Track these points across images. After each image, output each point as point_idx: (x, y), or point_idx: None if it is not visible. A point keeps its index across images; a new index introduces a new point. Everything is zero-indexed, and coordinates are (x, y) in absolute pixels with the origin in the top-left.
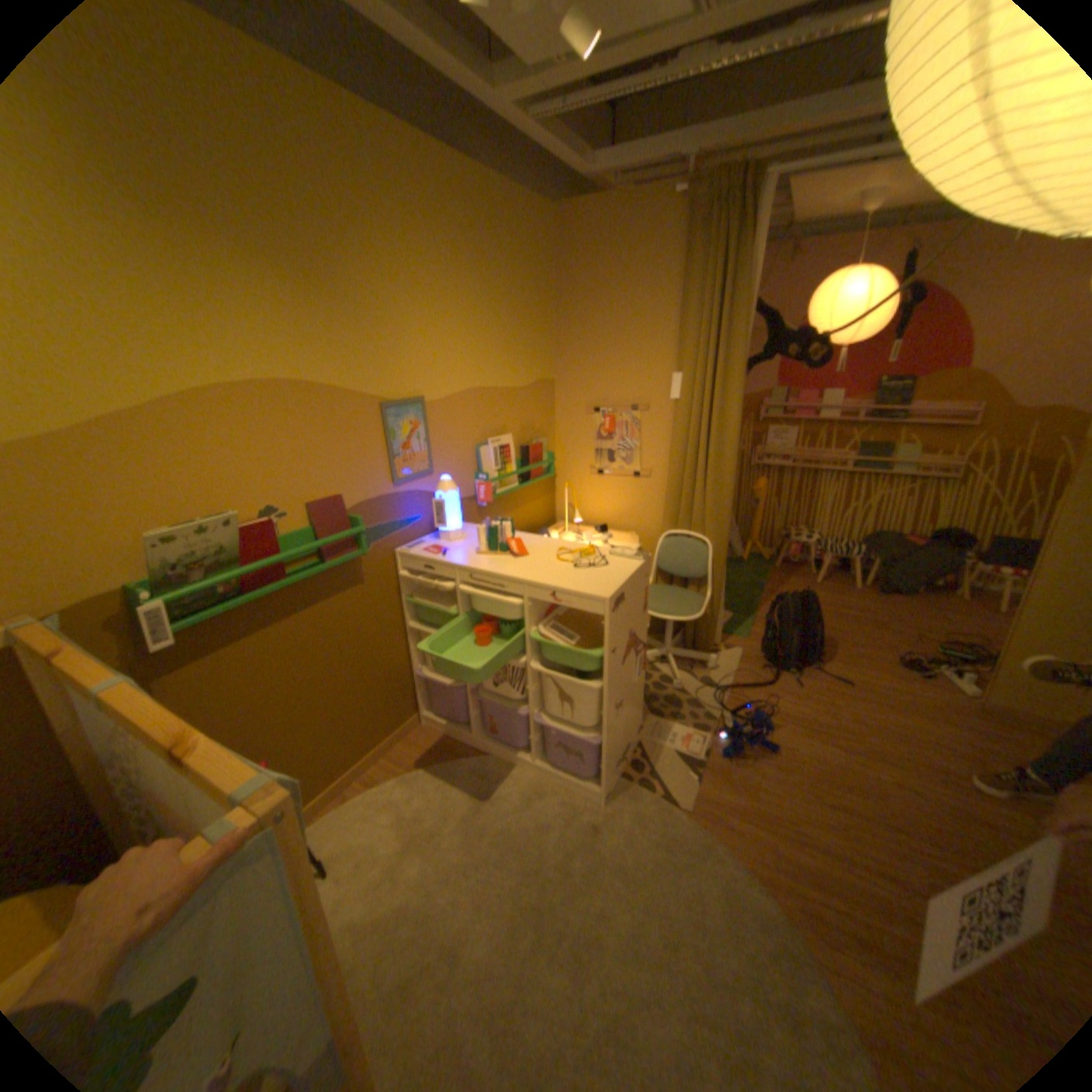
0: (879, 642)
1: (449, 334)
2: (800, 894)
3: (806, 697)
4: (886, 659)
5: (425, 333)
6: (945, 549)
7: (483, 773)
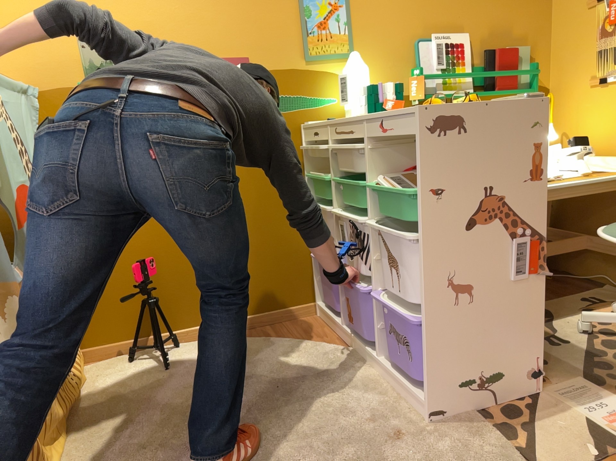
0: None
1: None
2: None
3: None
4: None
5: None
6: None
7: (331, 356)
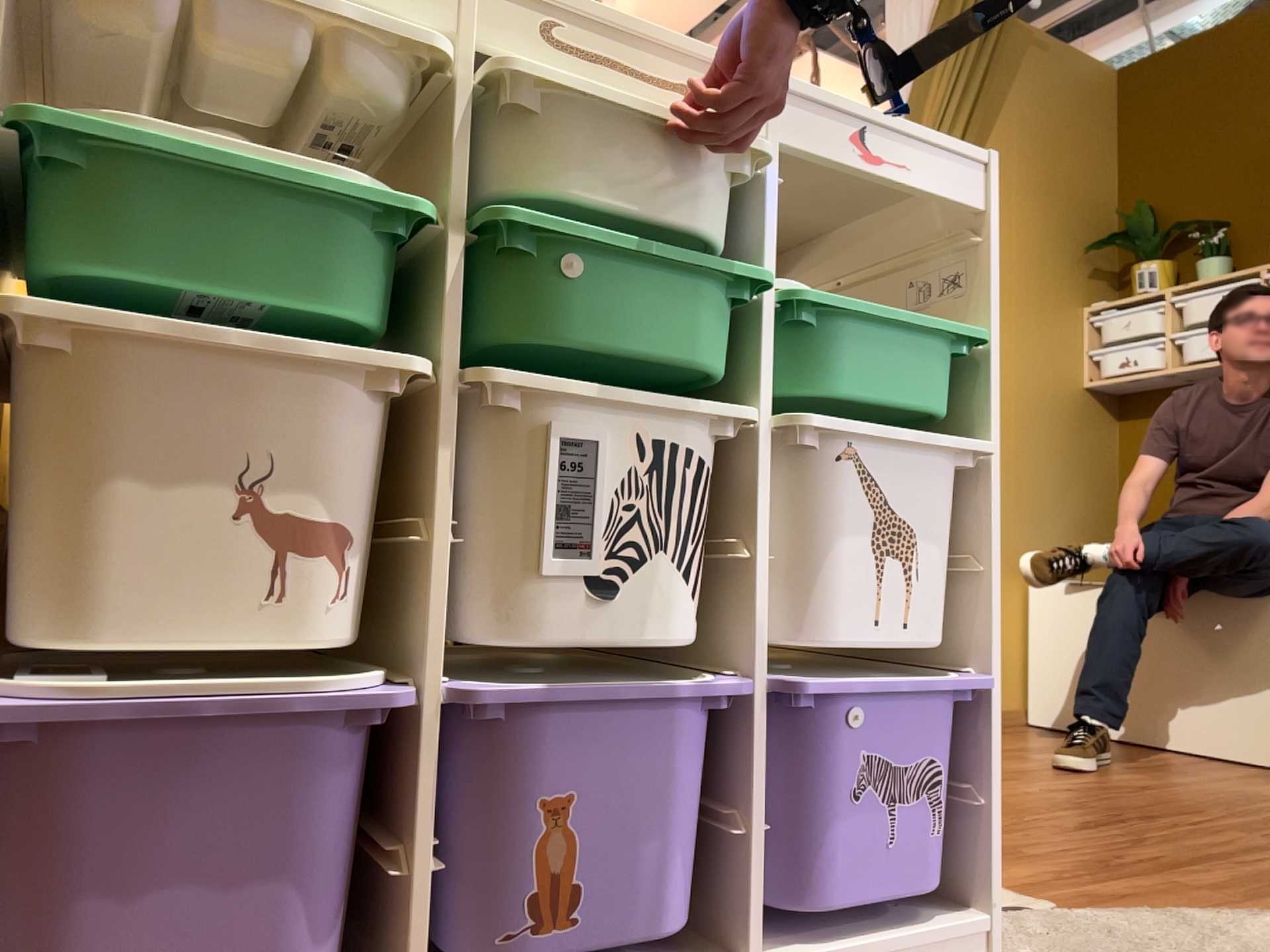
0: None
1: None
2: None
3: None
4: None
5: None
6: None
7: None
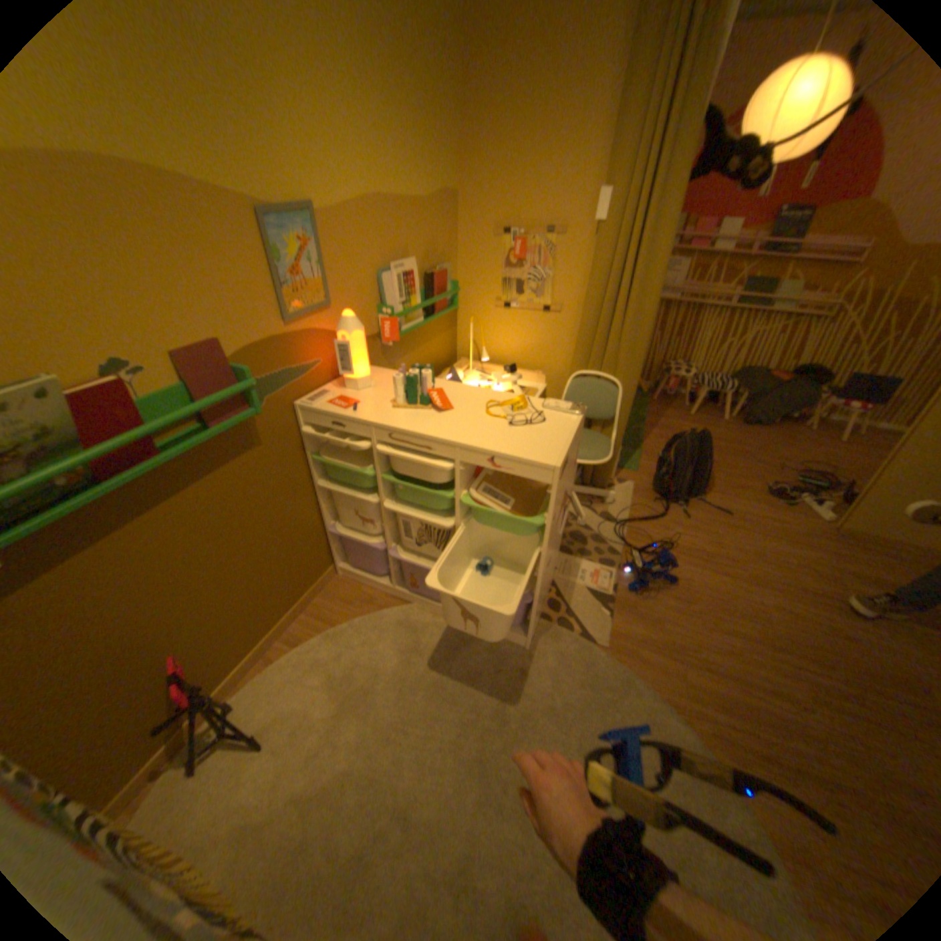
0: (748, 471)
1: (339, 110)
2: (709, 718)
3: (693, 528)
4: (755, 488)
5: (307, 103)
6: (804, 384)
7: (407, 623)
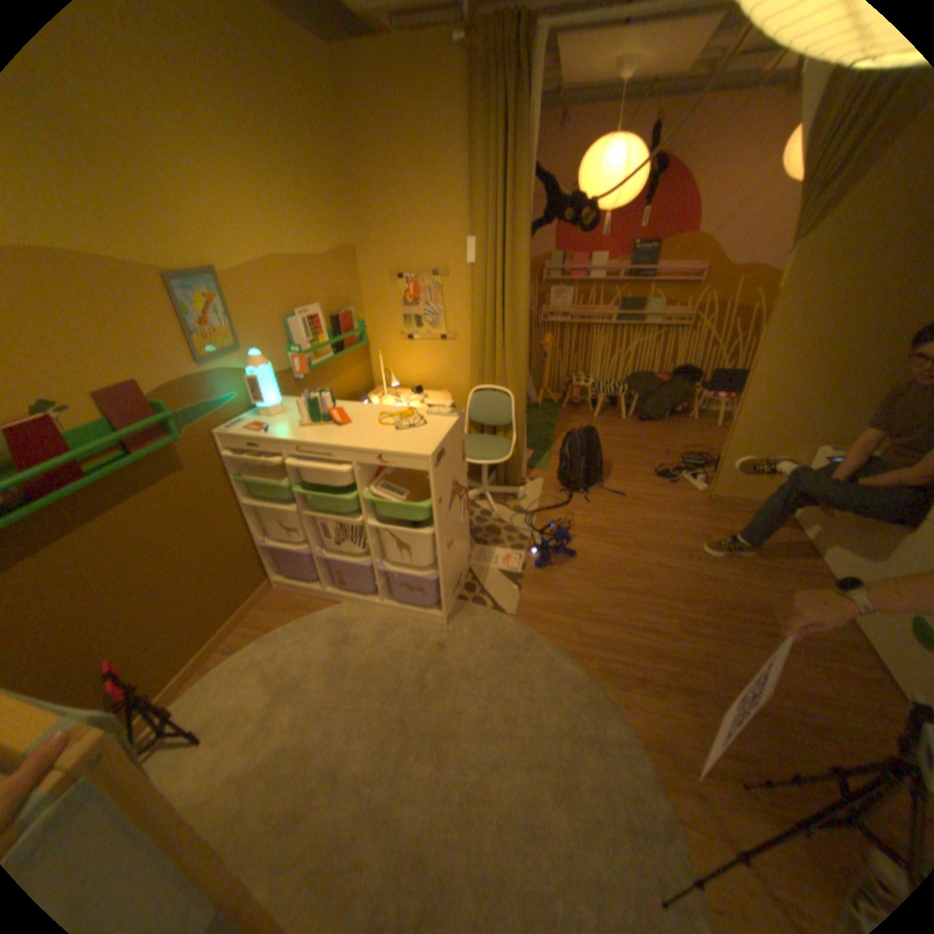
0: (640, 459)
1: (231, 195)
2: (597, 658)
3: (591, 510)
4: (645, 472)
5: (201, 192)
6: (681, 383)
7: (337, 620)
